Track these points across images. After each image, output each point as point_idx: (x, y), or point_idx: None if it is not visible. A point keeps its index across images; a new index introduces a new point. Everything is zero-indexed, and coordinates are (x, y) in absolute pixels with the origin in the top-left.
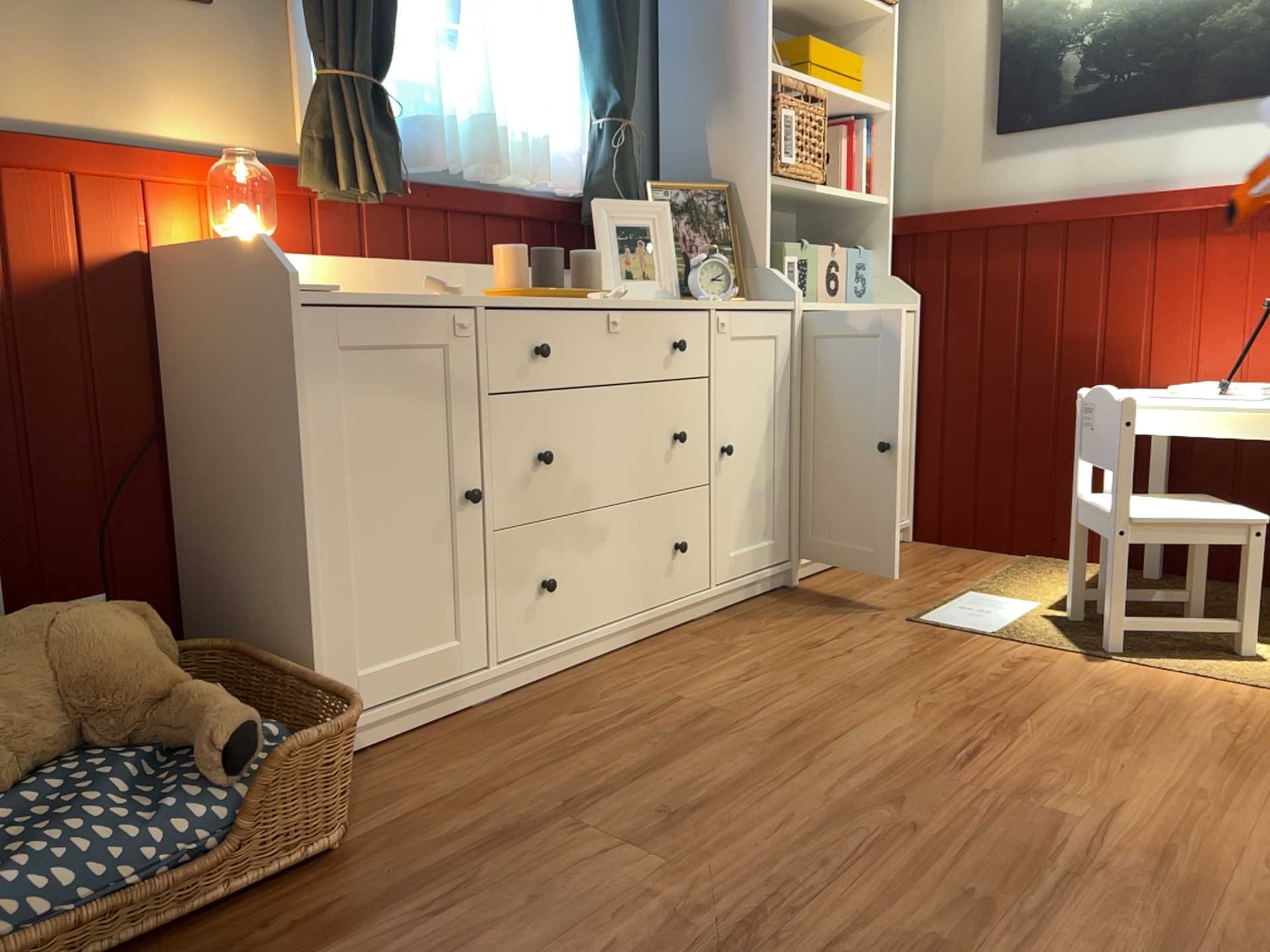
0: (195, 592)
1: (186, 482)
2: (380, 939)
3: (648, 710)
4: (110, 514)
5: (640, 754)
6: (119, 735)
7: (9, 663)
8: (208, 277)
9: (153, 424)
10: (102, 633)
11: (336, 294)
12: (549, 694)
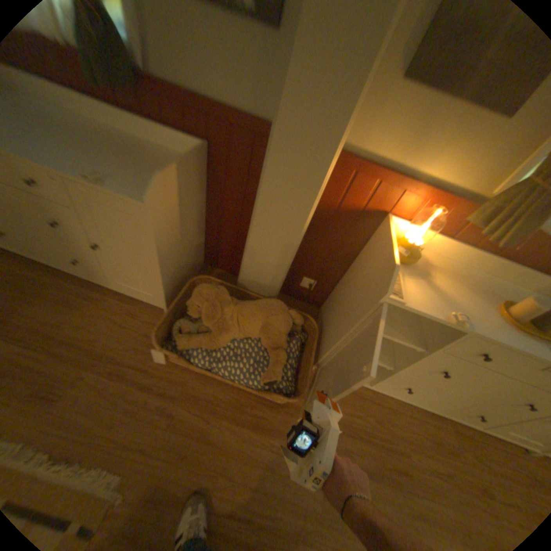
0: (332, 298)
1: (347, 278)
2: (261, 443)
3: (396, 449)
4: (324, 274)
5: (370, 464)
6: (267, 345)
7: (257, 319)
8: (385, 249)
9: (354, 257)
10: (277, 327)
11: (411, 297)
12: (383, 405)
